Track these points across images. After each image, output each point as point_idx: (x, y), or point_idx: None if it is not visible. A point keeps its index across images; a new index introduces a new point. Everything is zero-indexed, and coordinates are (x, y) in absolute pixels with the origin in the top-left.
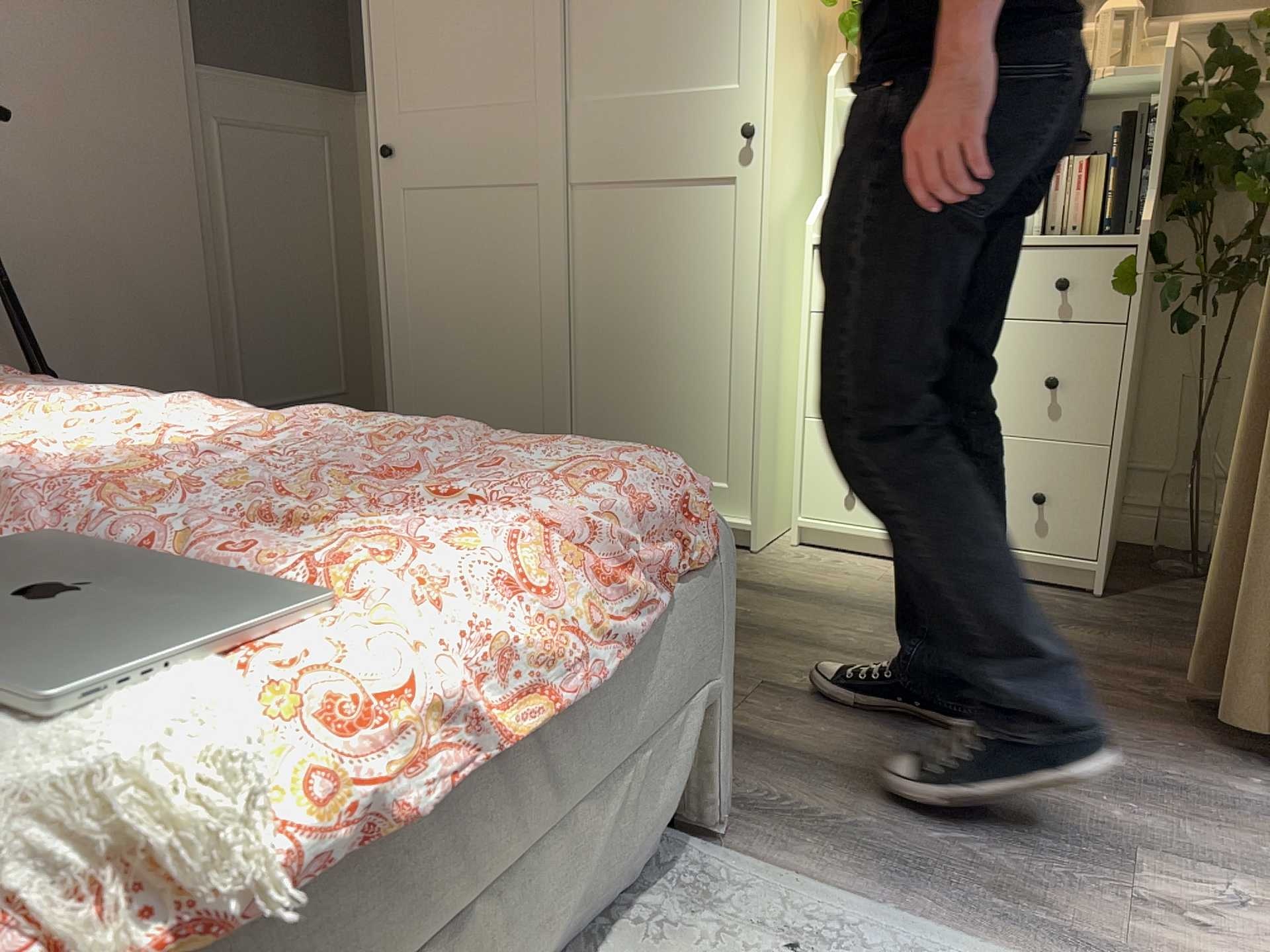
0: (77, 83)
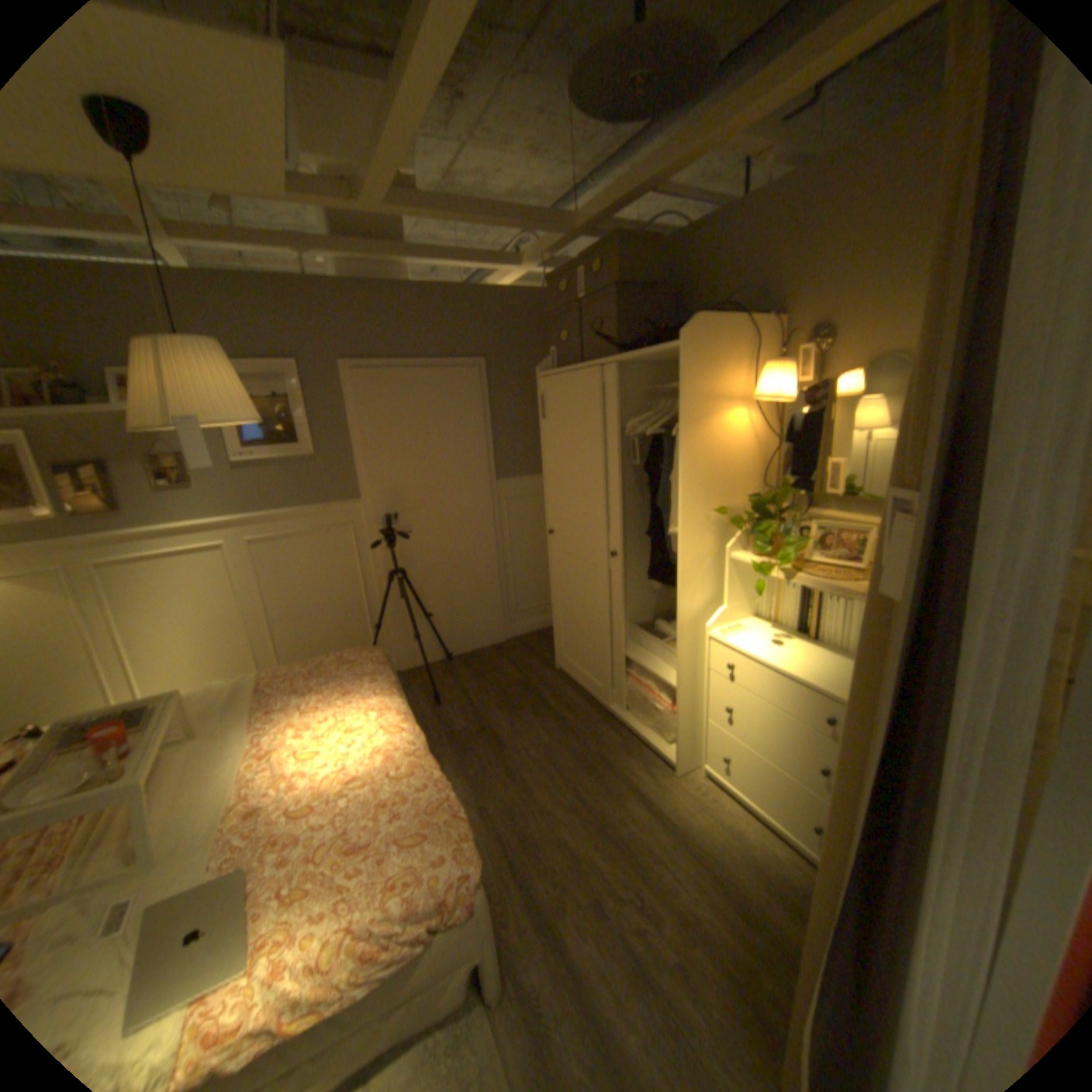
0: (446, 504)
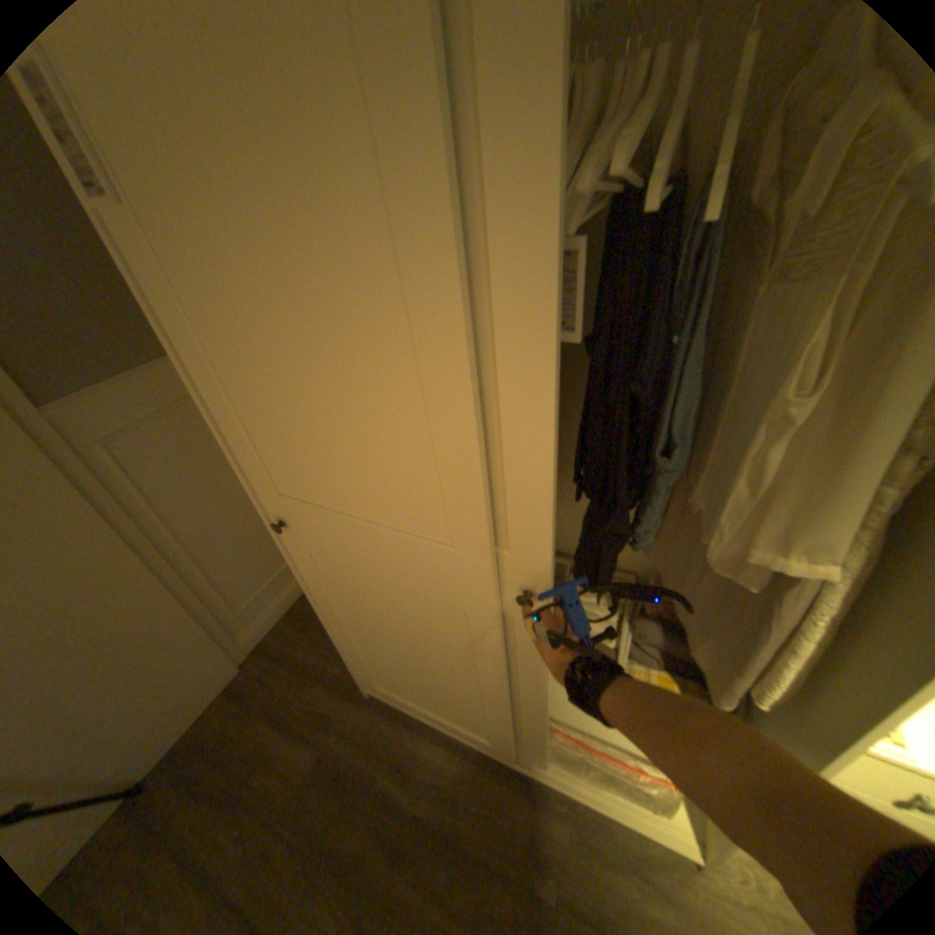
0: None
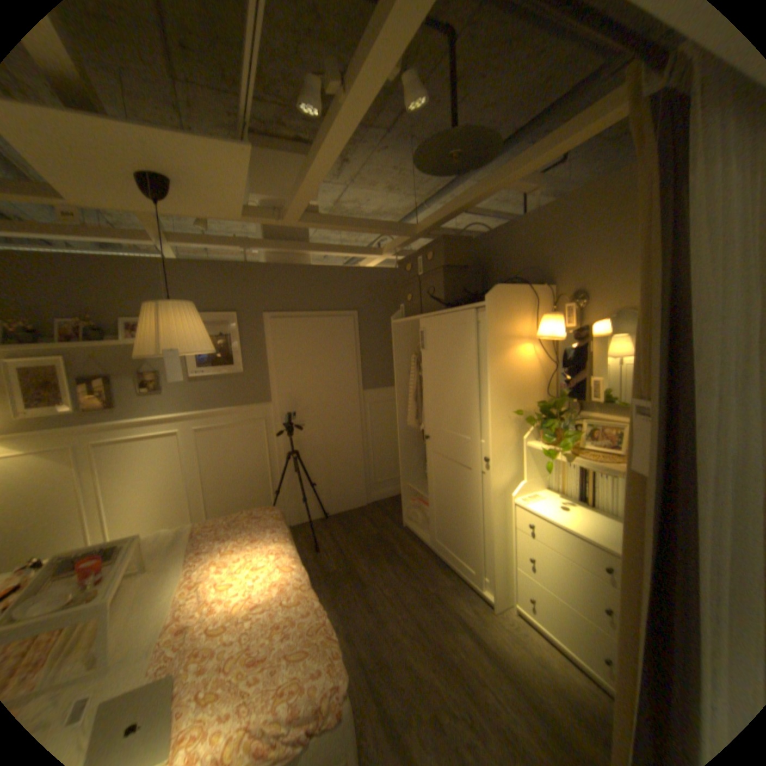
0: (328, 406)
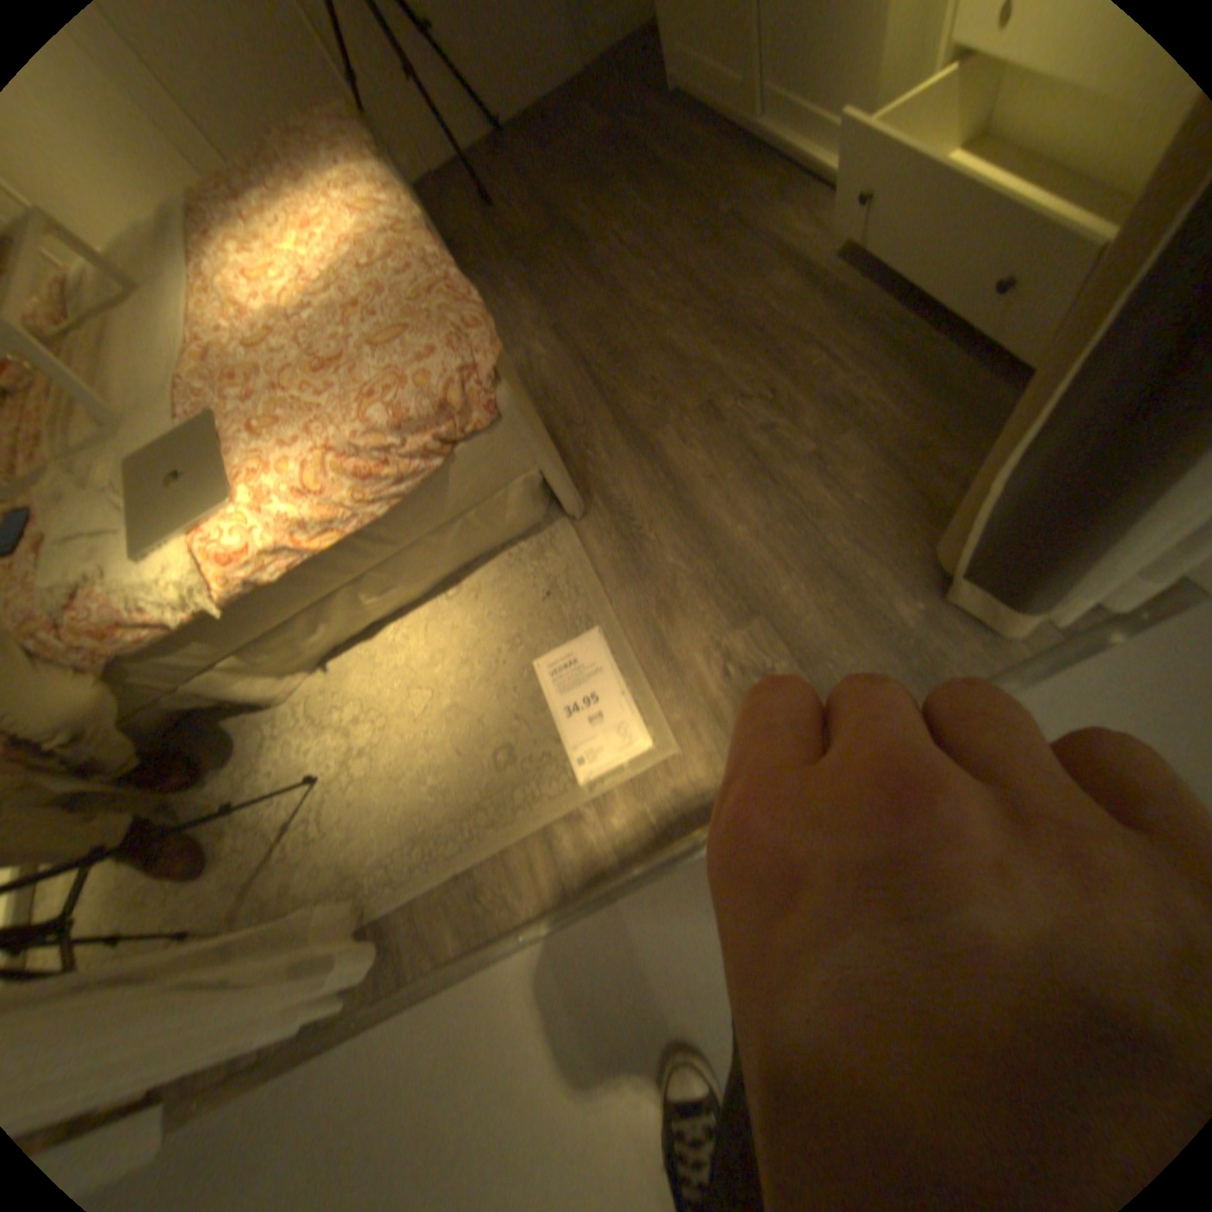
0: None
